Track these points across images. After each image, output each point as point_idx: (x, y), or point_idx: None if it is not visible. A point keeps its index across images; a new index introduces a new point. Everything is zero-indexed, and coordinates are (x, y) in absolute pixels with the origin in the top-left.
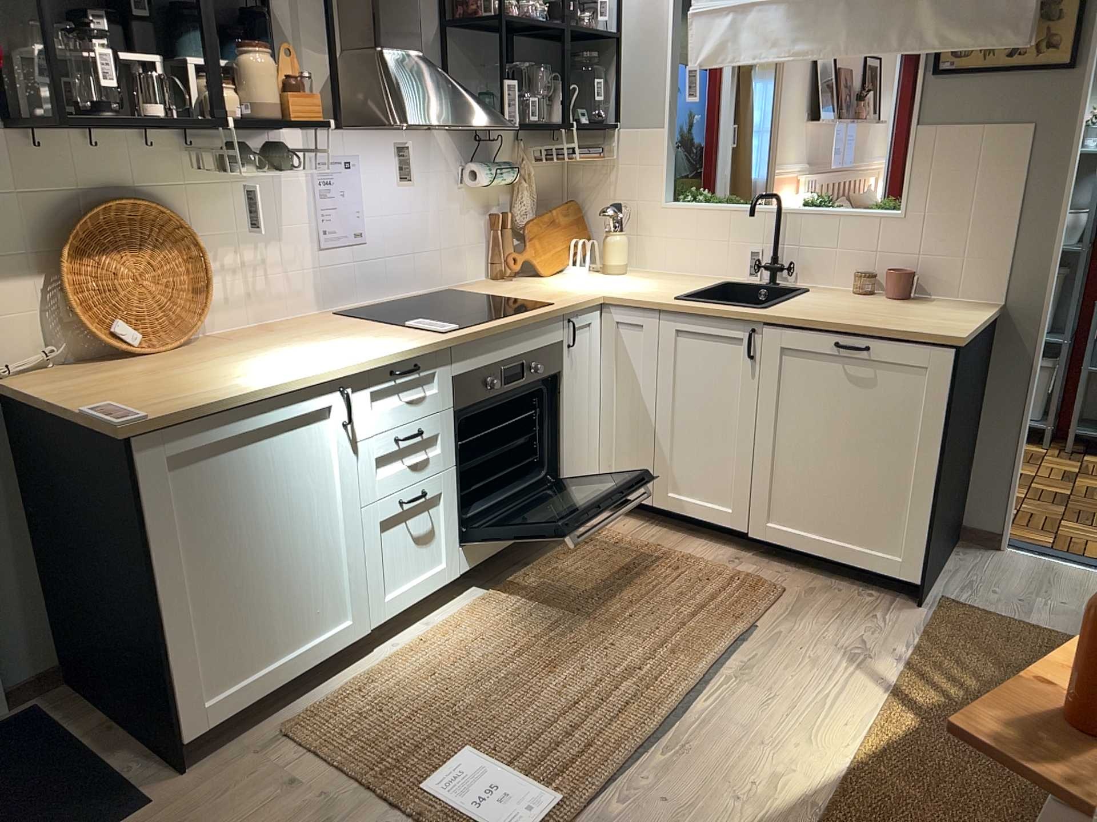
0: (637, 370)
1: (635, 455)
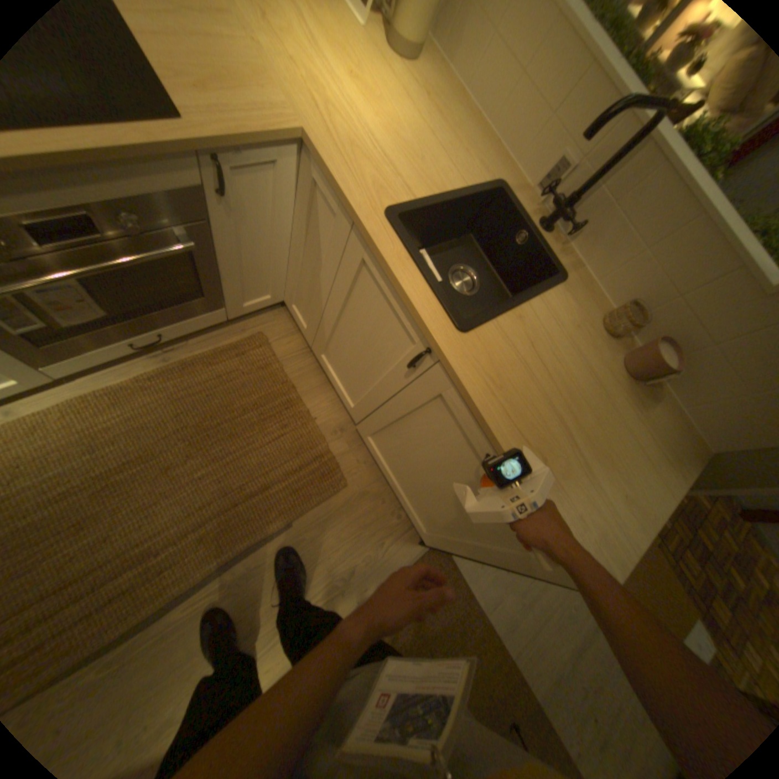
0: (322, 251)
1: (308, 308)
